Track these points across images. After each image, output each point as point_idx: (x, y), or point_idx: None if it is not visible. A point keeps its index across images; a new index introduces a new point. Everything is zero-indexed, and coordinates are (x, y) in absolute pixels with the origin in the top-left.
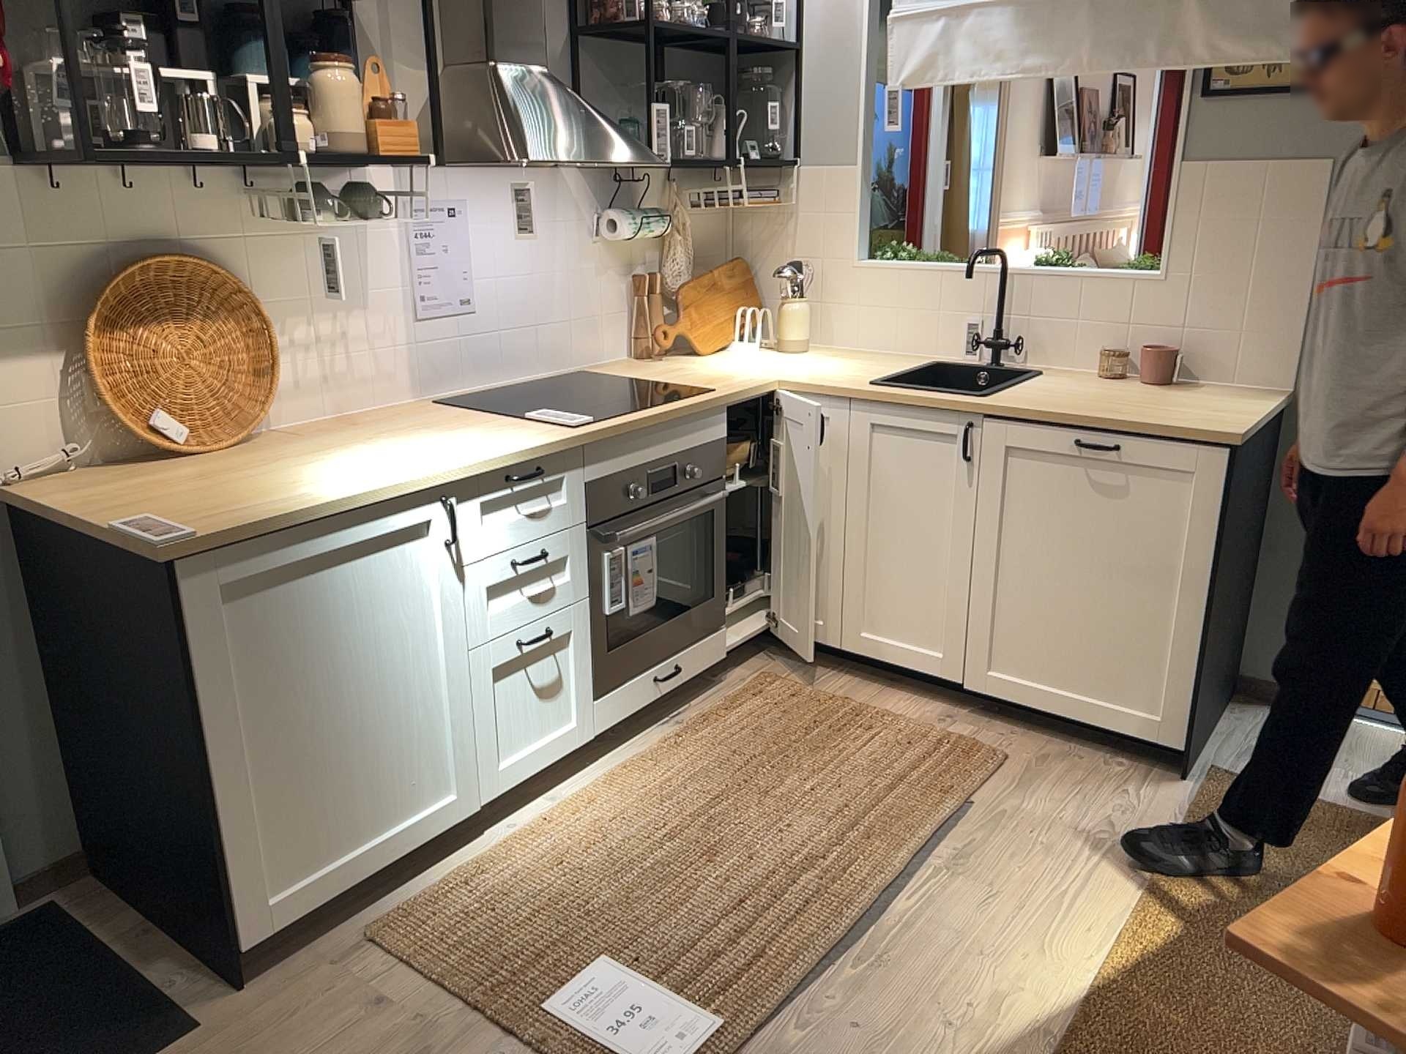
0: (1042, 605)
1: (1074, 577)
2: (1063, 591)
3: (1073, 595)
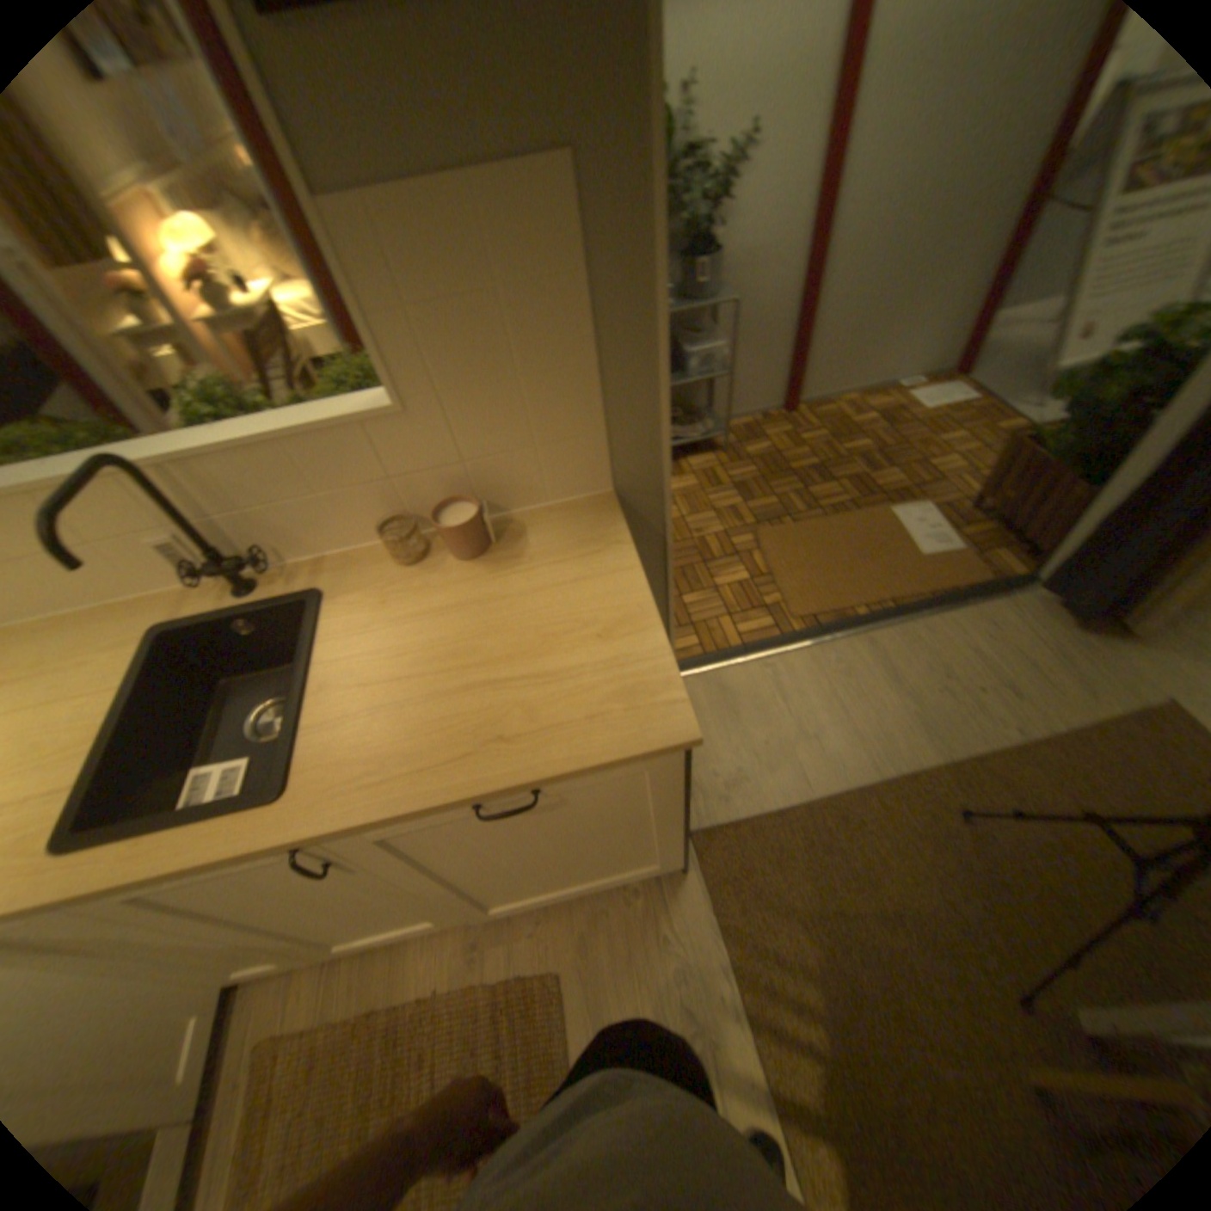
0: (508, 880)
1: (533, 860)
2: (525, 869)
3: (537, 865)
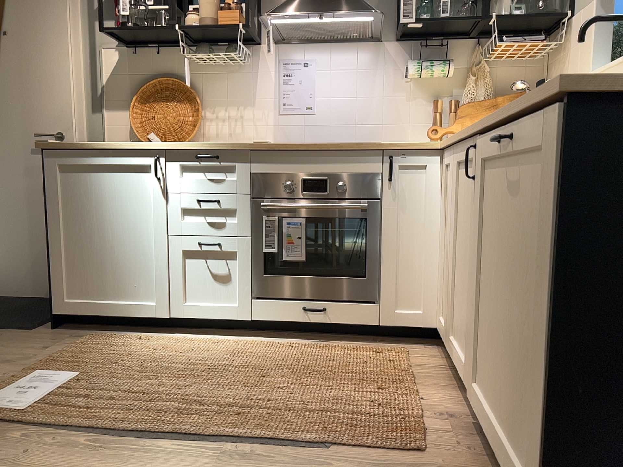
0: (498, 323)
1: (509, 293)
2: (505, 310)
3: (508, 313)
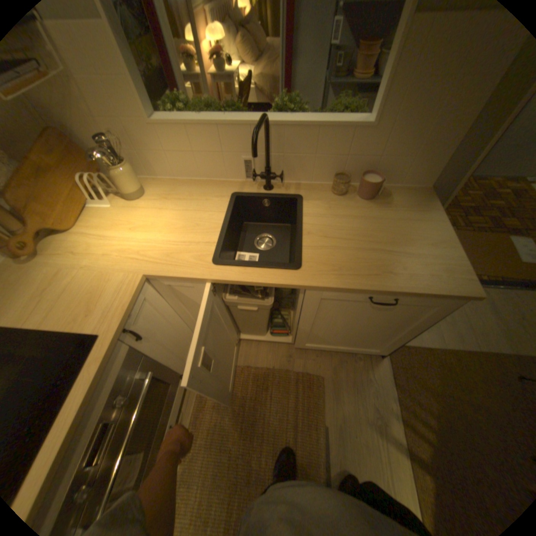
0: (330, 334)
1: (349, 329)
2: (341, 331)
3: (346, 332)
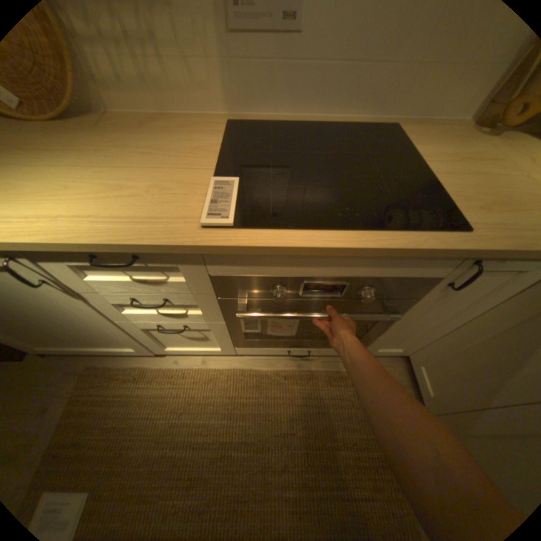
0: None
1: None
2: None
3: None
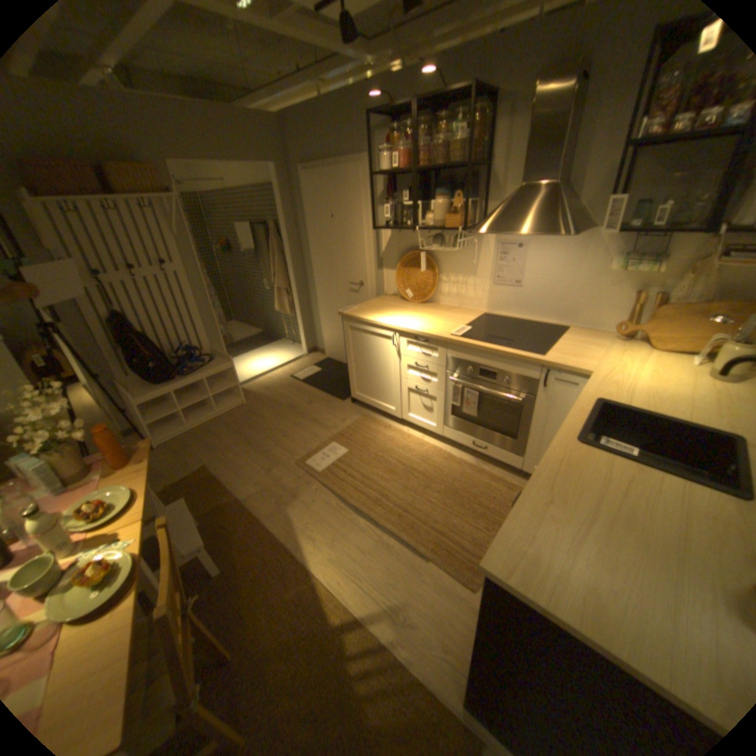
0: None
1: None
2: None
3: None
